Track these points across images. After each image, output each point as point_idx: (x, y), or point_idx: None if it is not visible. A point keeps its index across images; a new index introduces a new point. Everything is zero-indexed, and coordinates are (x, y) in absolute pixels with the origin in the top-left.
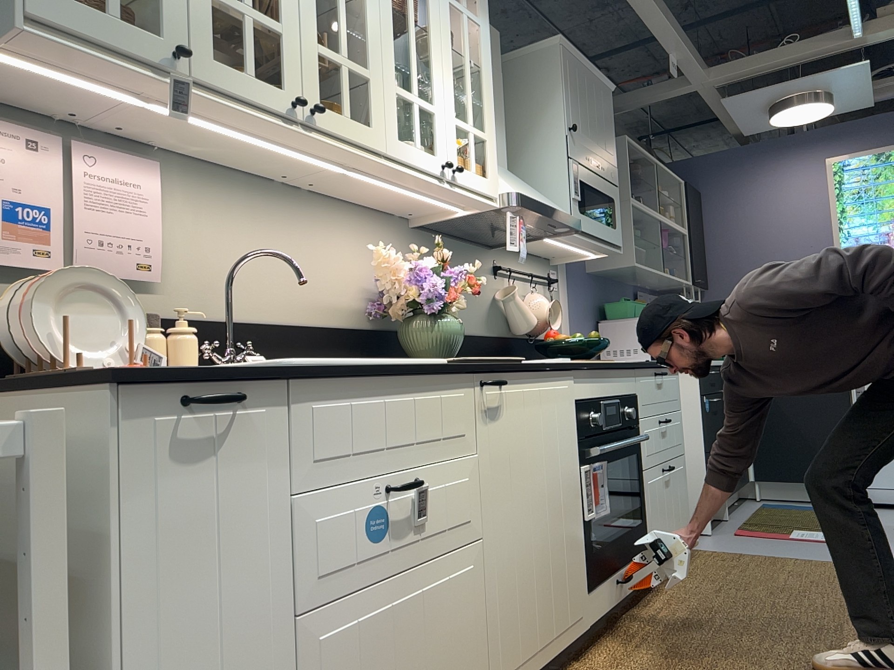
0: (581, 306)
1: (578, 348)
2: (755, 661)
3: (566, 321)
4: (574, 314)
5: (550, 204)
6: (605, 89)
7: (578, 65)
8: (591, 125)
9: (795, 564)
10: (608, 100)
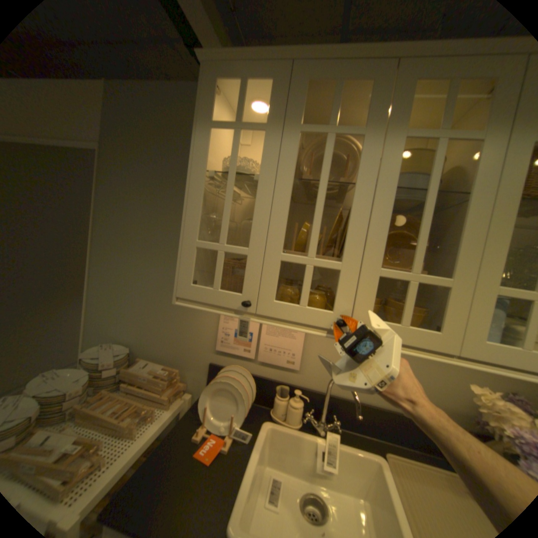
0: None
1: None
2: None
3: None
4: None
5: None
6: None
7: None
8: None
9: None
10: None
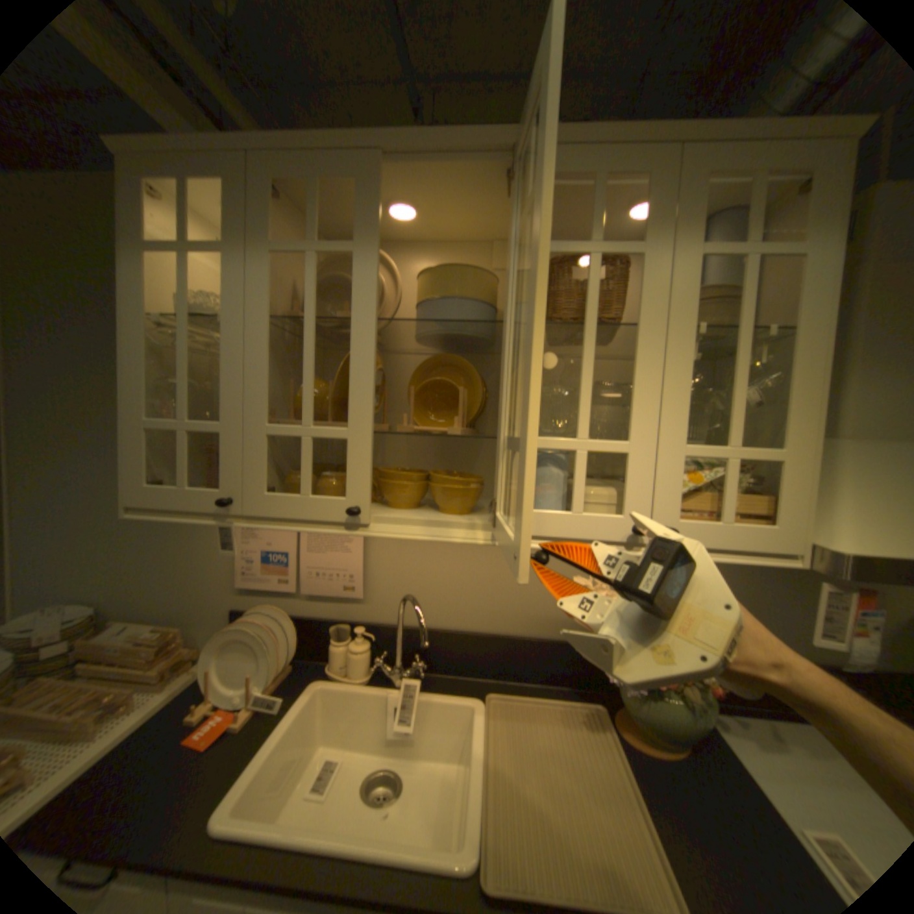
0: None
1: None
2: None
3: None
4: None
5: None
6: None
7: None
8: None
9: None
10: None
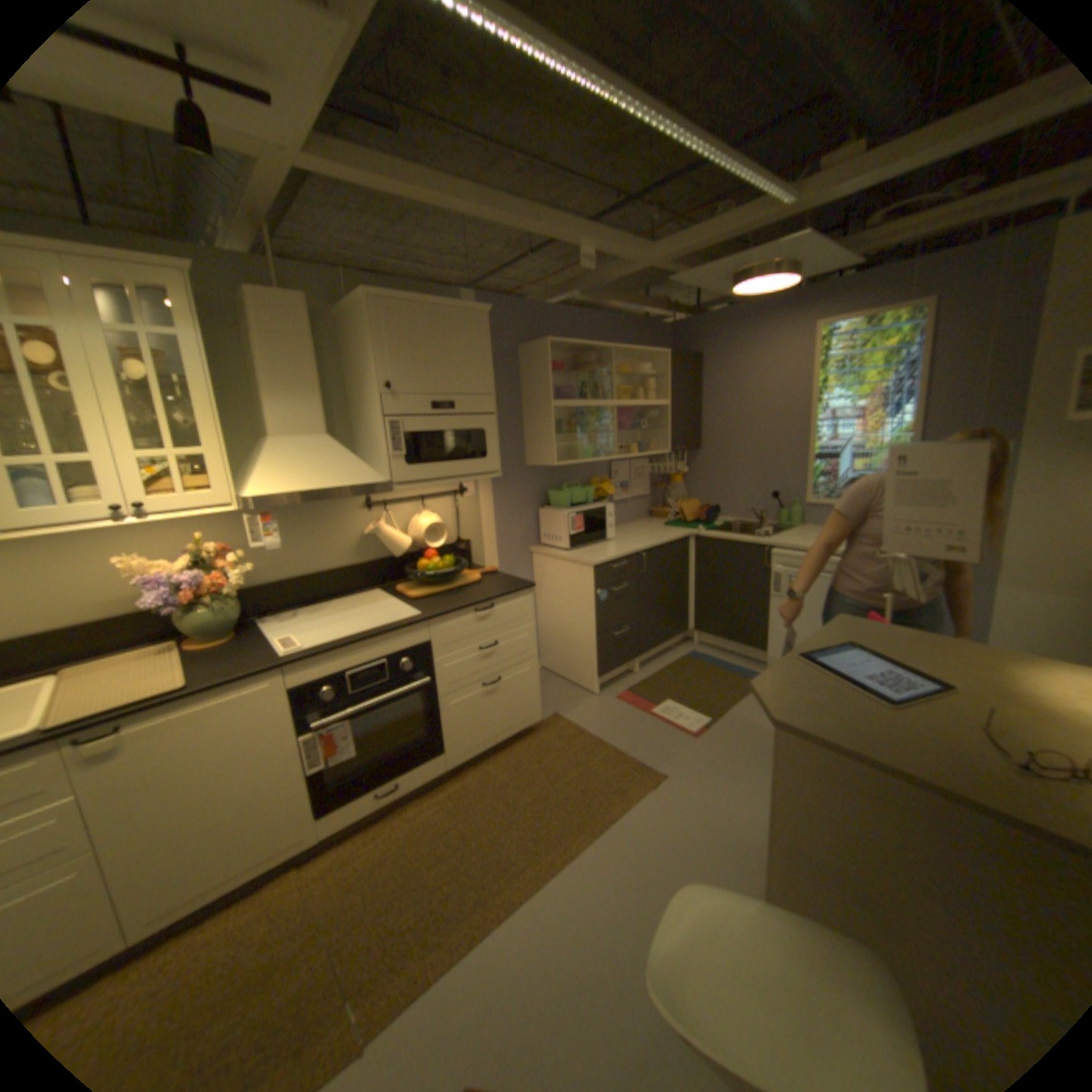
0: (511, 500)
1: (430, 575)
2: (407, 905)
3: (486, 520)
4: (499, 510)
5: (335, 480)
6: (467, 314)
7: (406, 306)
8: (434, 366)
9: (603, 760)
10: (475, 326)
